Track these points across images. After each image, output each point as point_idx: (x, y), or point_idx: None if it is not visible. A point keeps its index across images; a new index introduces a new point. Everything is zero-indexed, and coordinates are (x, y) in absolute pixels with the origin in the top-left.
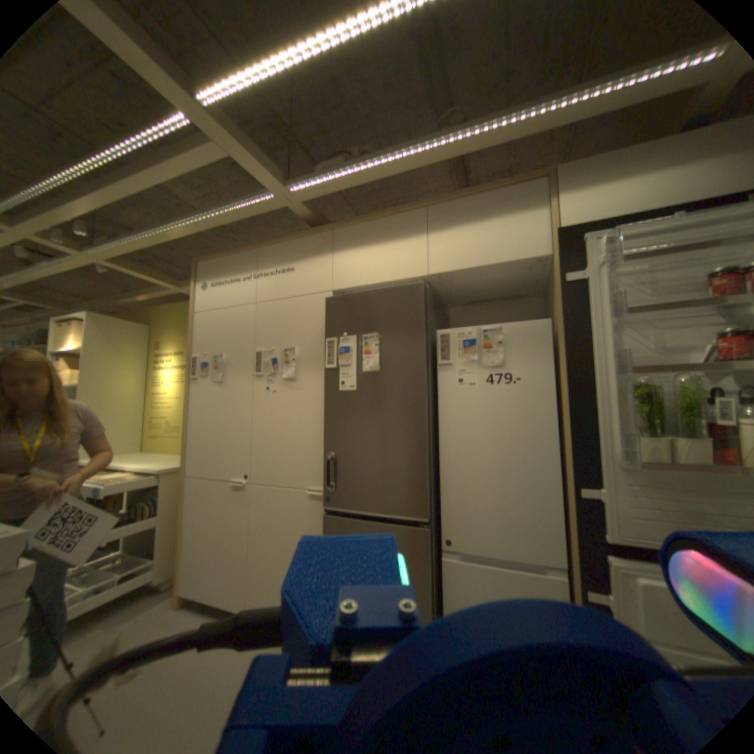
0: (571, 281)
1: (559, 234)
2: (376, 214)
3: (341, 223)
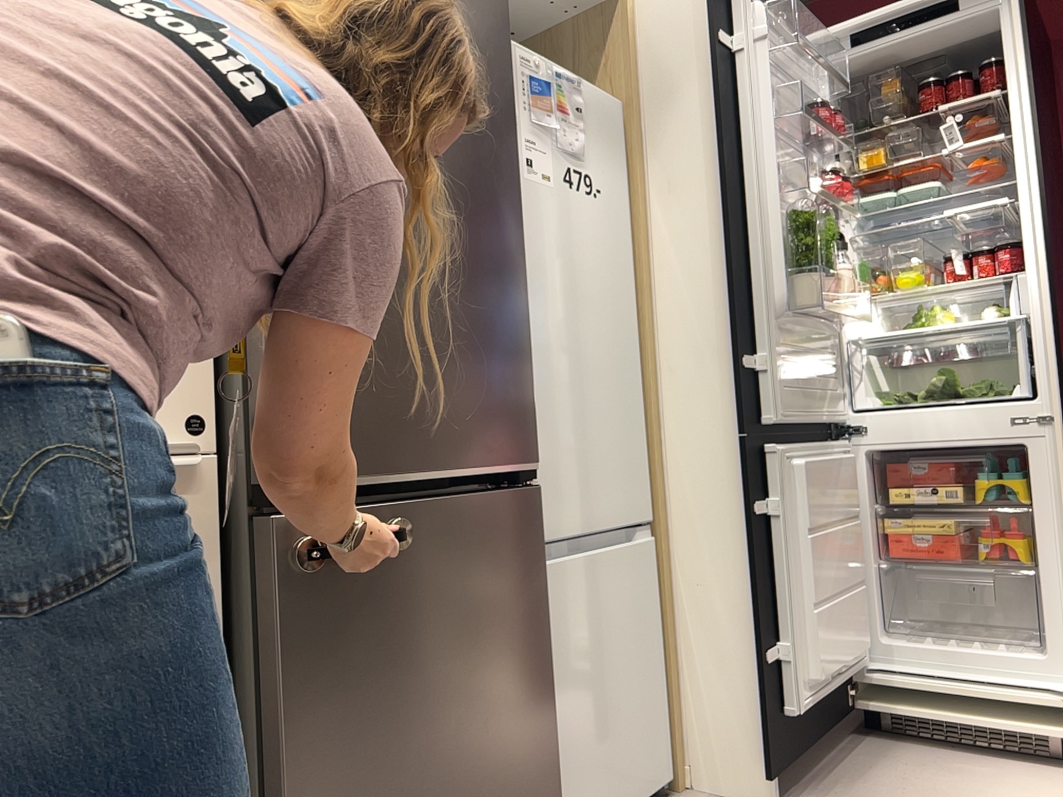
0: (724, 44)
1: None
2: None
3: None
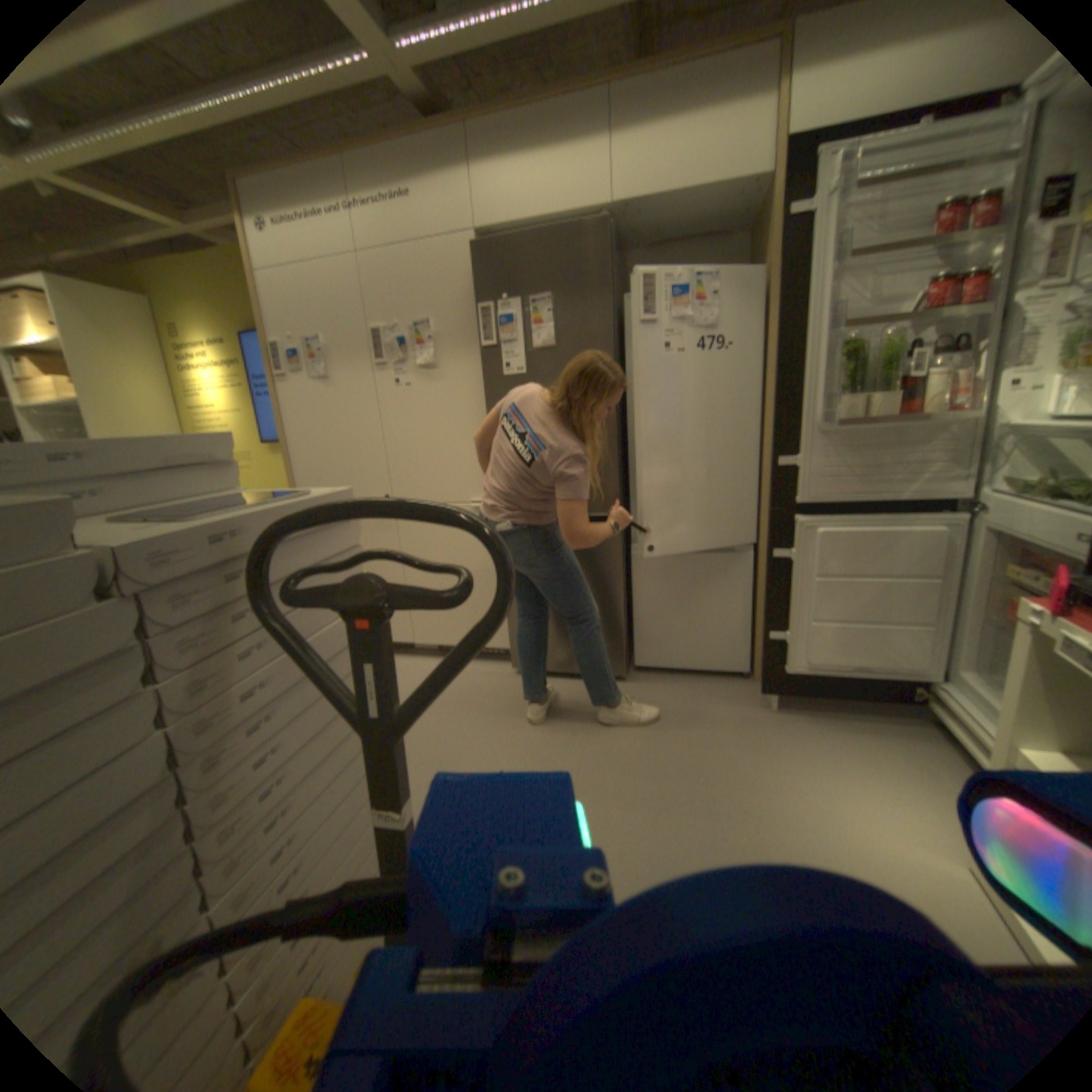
0: (794, 215)
1: (788, 146)
2: (531, 94)
3: (477, 109)
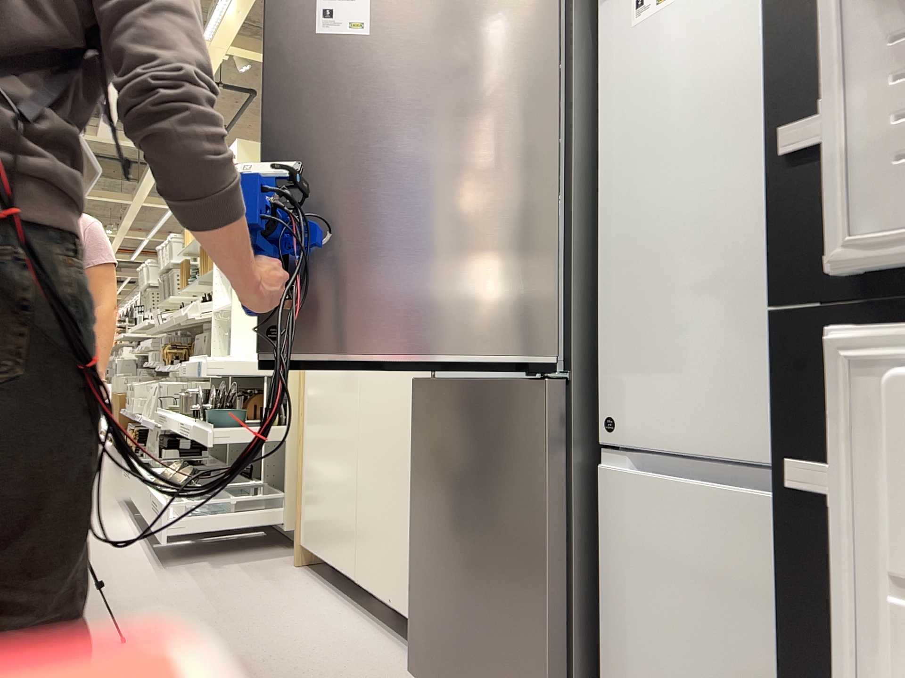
0: None
1: None
2: None
3: None
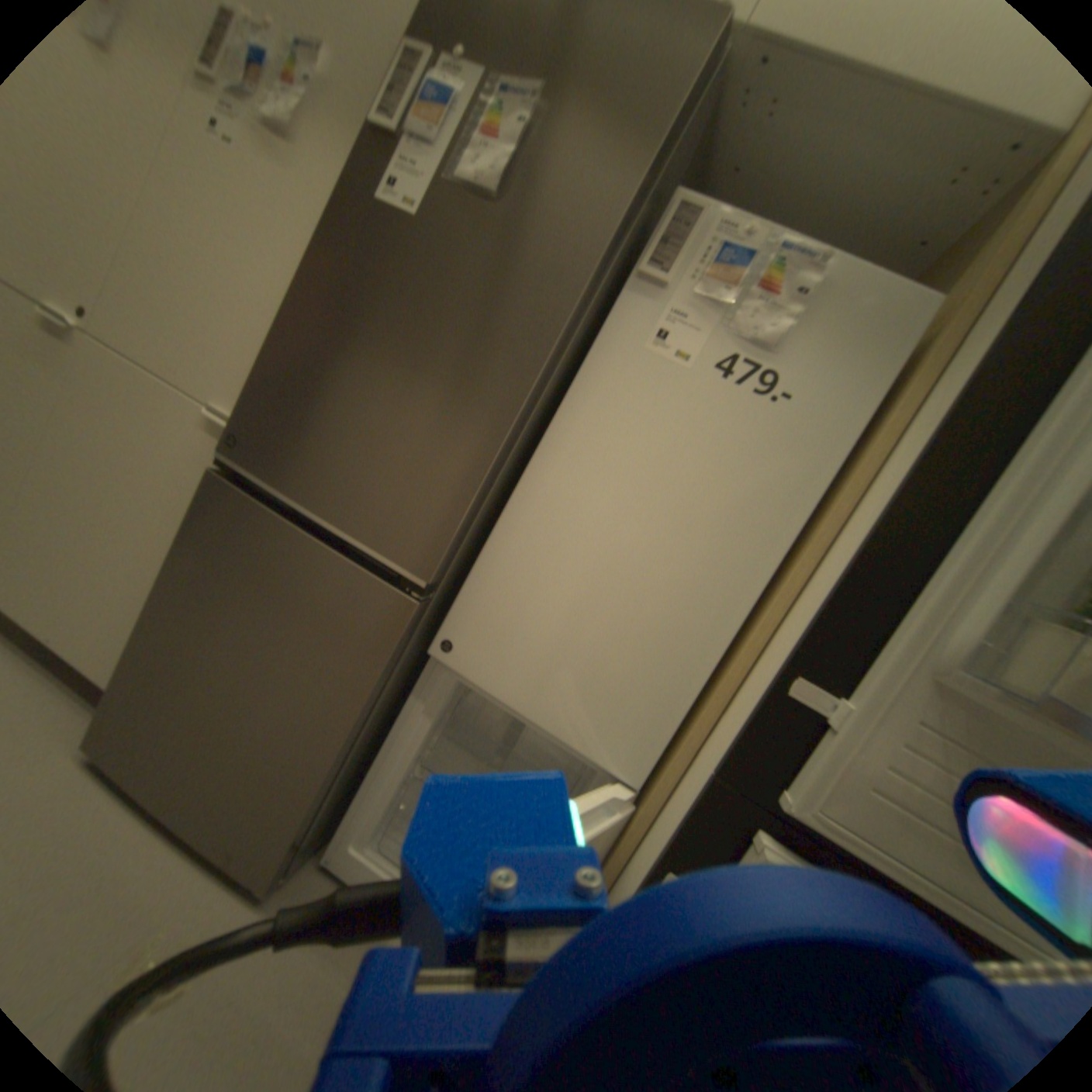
0: None
1: None
2: None
3: None
